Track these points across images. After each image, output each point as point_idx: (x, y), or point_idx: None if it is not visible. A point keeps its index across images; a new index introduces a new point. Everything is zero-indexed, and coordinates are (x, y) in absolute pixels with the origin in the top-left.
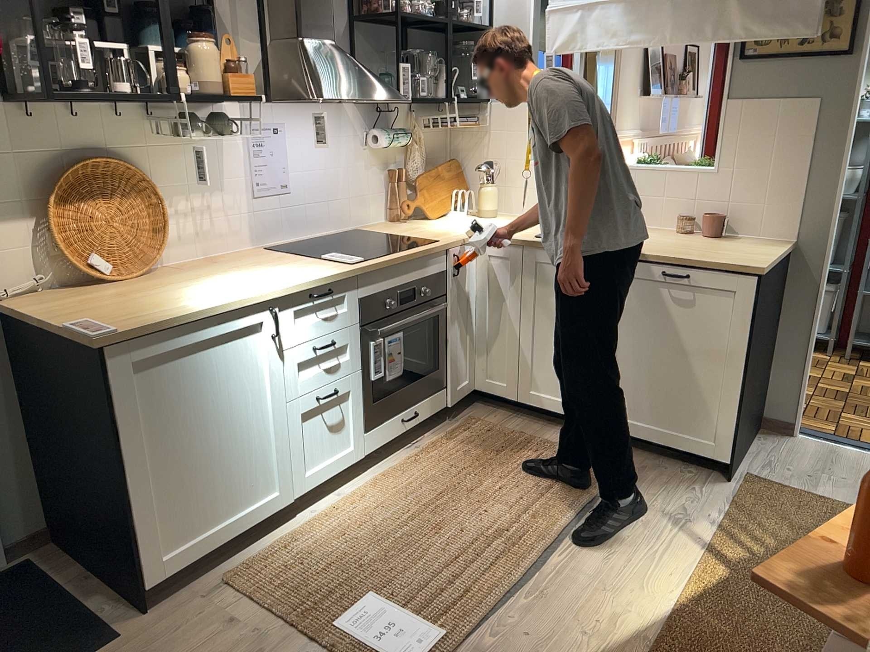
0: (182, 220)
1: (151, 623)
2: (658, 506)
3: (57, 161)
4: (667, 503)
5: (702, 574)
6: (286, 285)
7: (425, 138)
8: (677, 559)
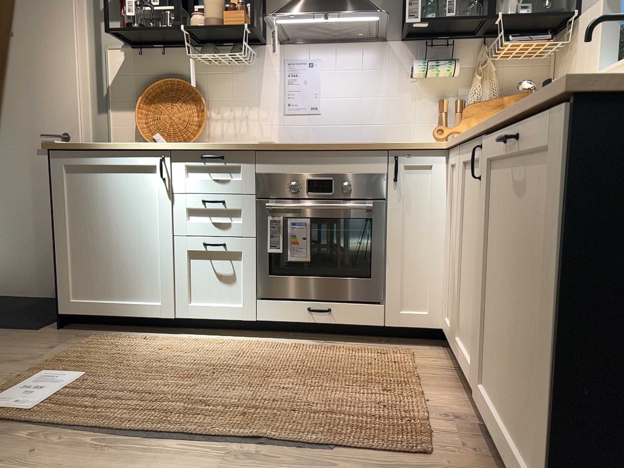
0: (224, 123)
1: (50, 333)
2: None
3: (153, 80)
4: None
5: None
6: (181, 144)
7: (507, 74)
8: None
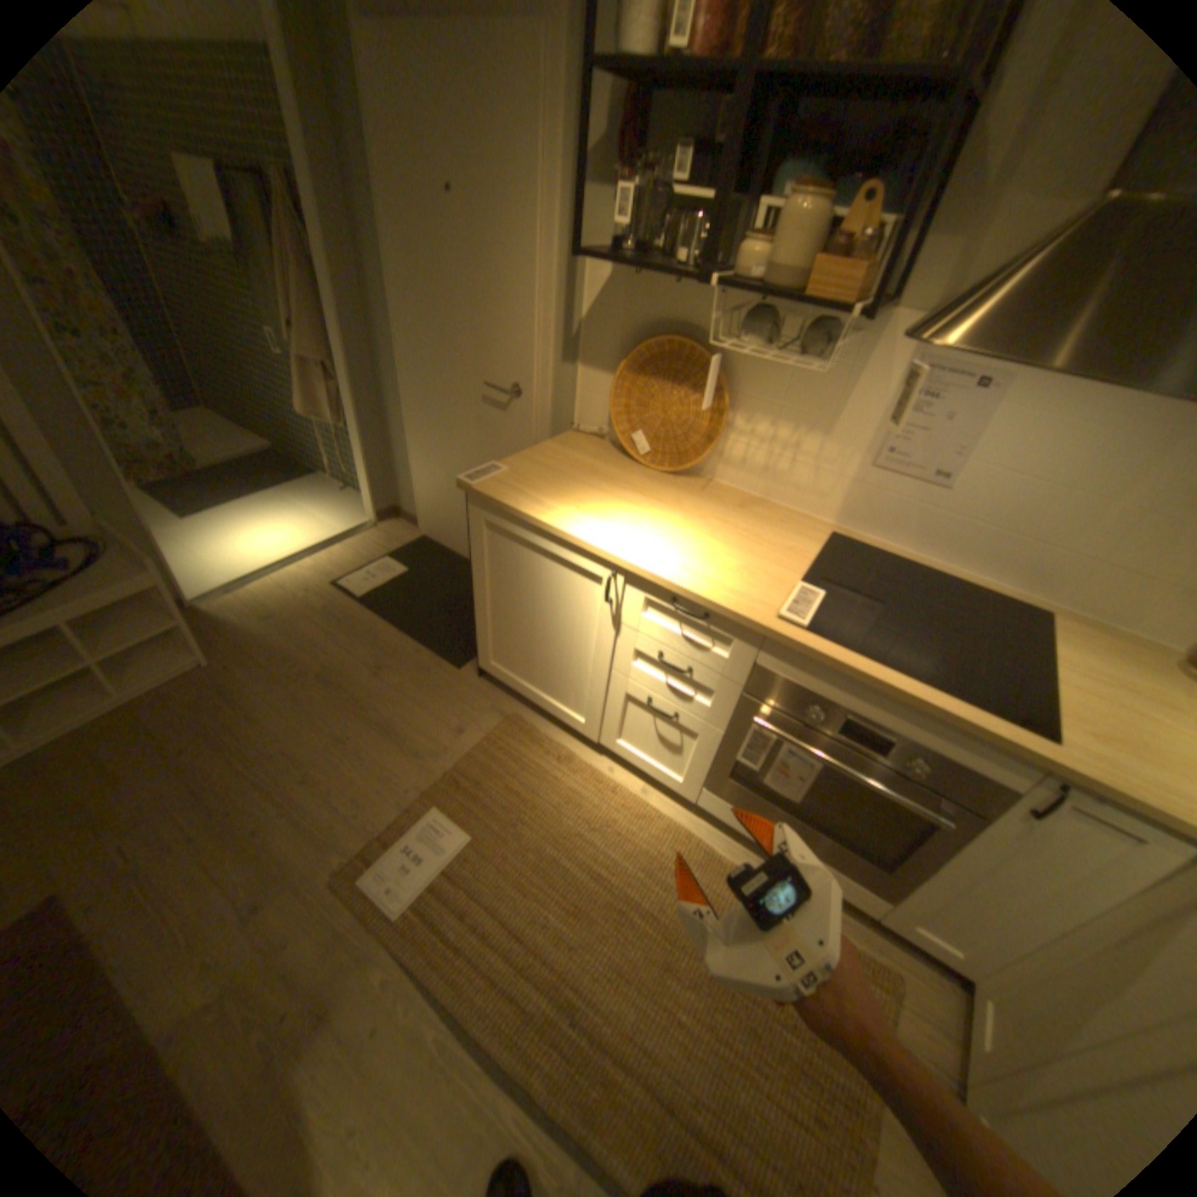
0: (755, 442)
1: (469, 682)
2: None
3: (654, 327)
4: None
5: None
6: (648, 564)
7: None
8: None
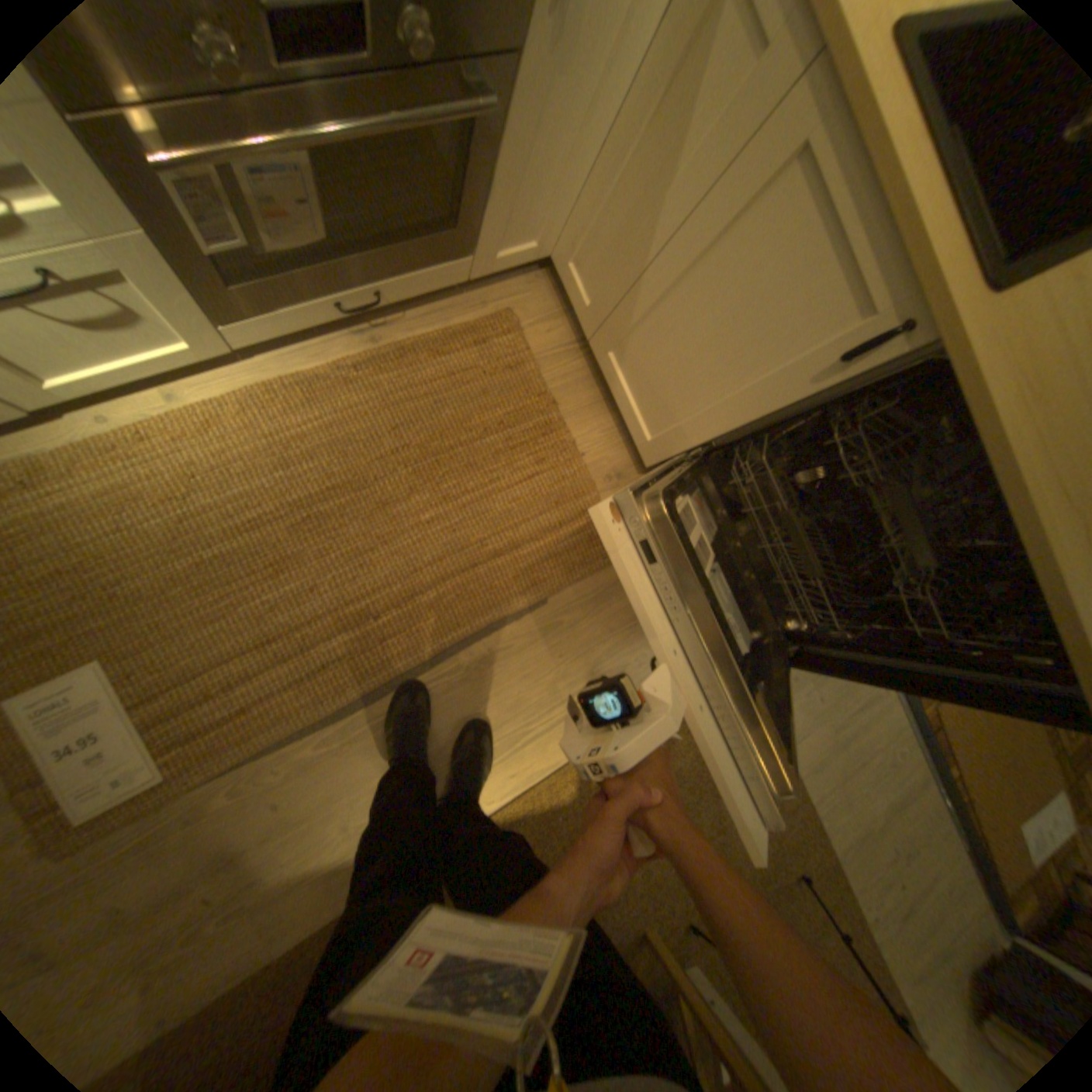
0: None
1: None
2: (595, 654)
3: None
4: (610, 652)
5: (541, 791)
6: None
7: None
8: (537, 753)
